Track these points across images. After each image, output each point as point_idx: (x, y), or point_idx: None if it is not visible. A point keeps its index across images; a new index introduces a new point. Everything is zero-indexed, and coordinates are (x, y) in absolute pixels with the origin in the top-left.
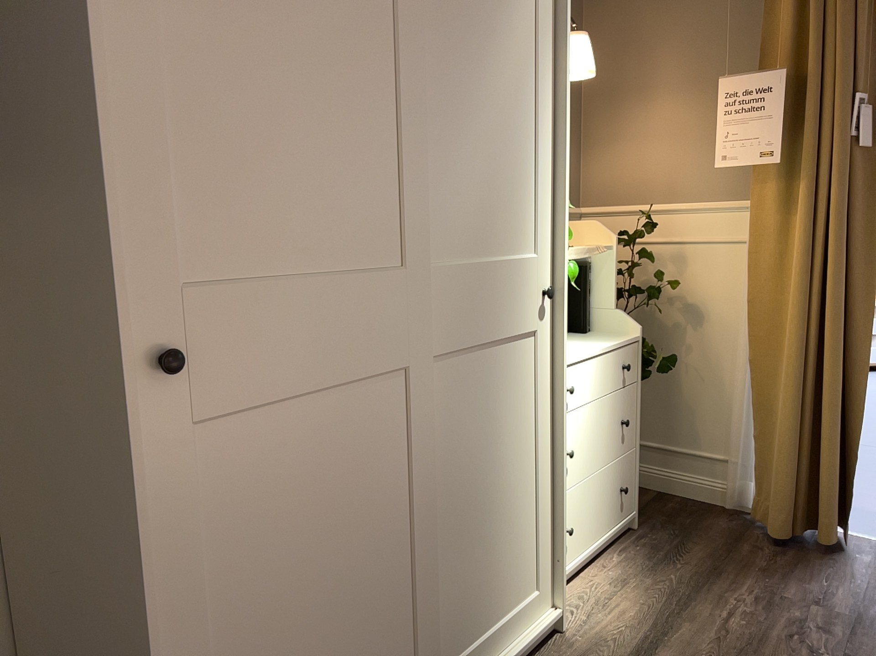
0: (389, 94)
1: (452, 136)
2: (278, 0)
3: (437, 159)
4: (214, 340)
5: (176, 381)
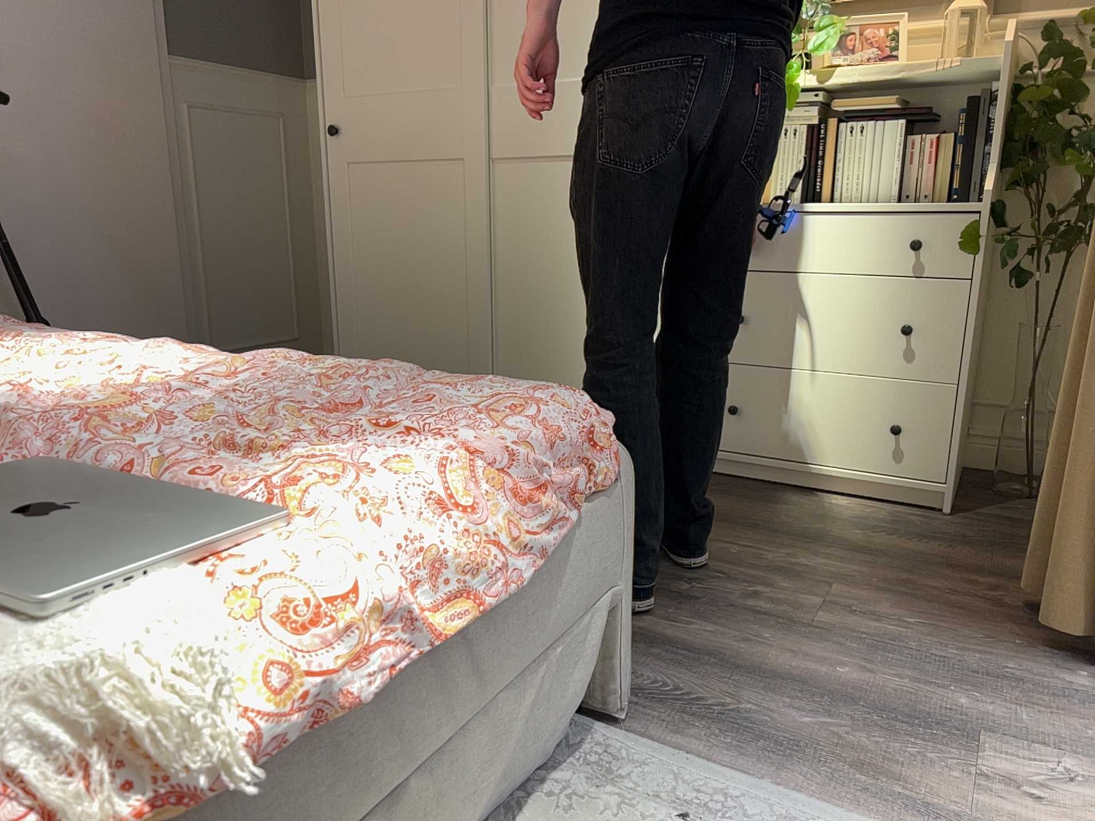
0: None
1: None
2: None
3: (507, 5)
4: (354, 127)
5: (341, 144)
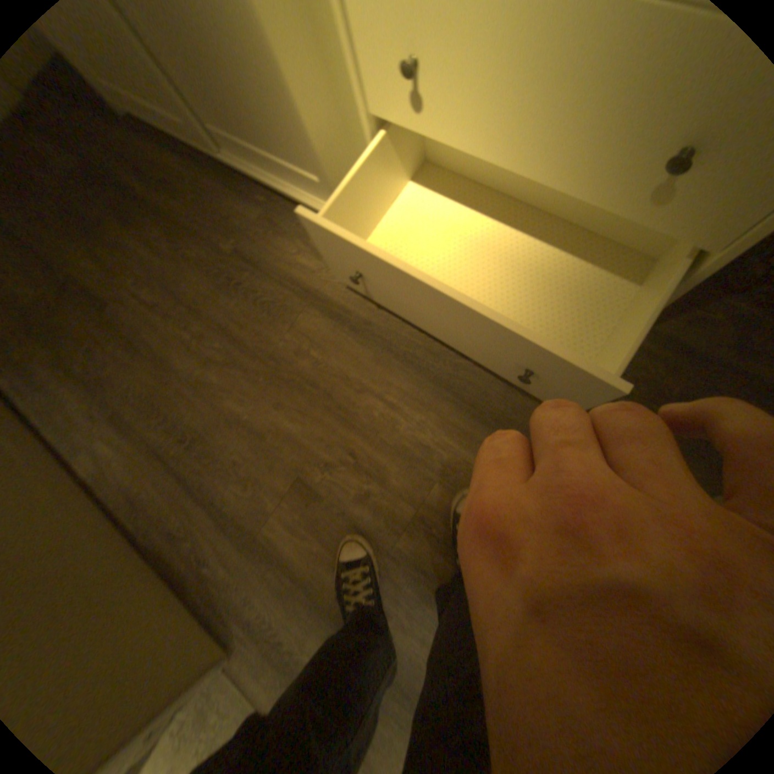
0: None
1: None
2: None
3: None
4: None
5: None
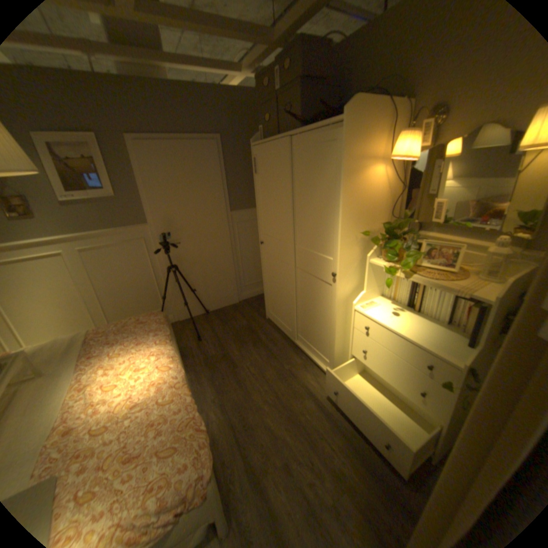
0: (285, 207)
1: (303, 216)
2: (270, 193)
3: (299, 222)
4: (266, 244)
5: (263, 247)
